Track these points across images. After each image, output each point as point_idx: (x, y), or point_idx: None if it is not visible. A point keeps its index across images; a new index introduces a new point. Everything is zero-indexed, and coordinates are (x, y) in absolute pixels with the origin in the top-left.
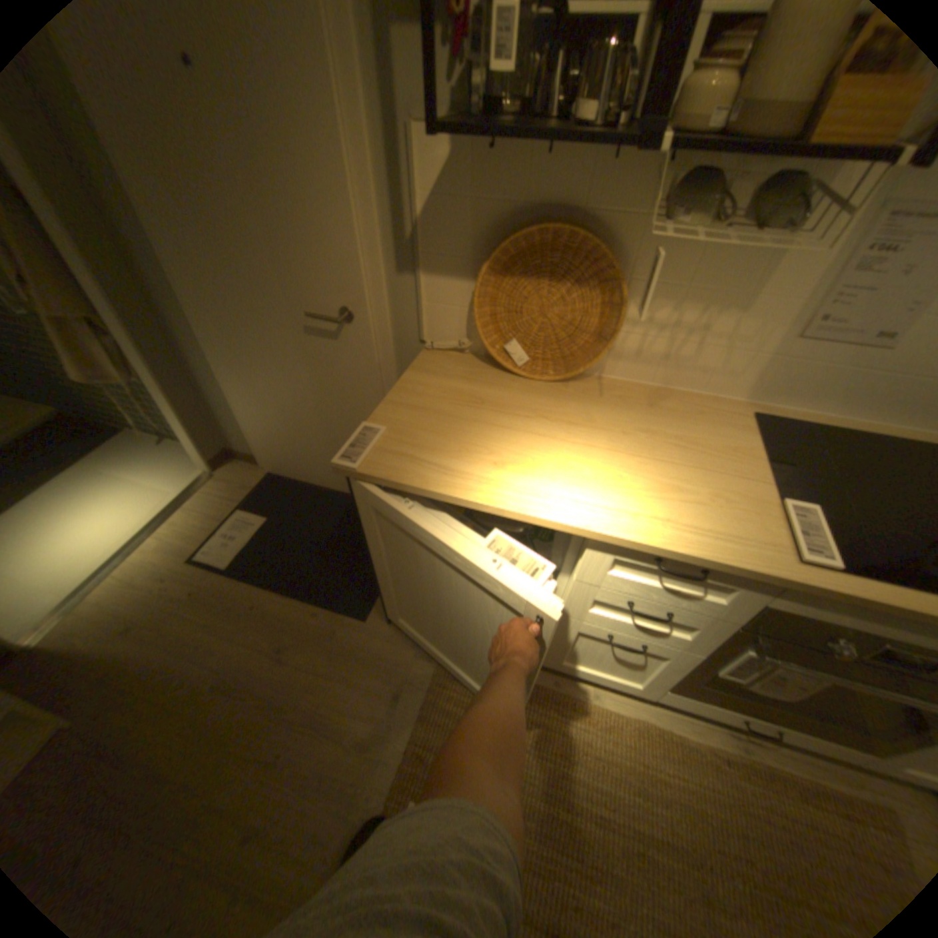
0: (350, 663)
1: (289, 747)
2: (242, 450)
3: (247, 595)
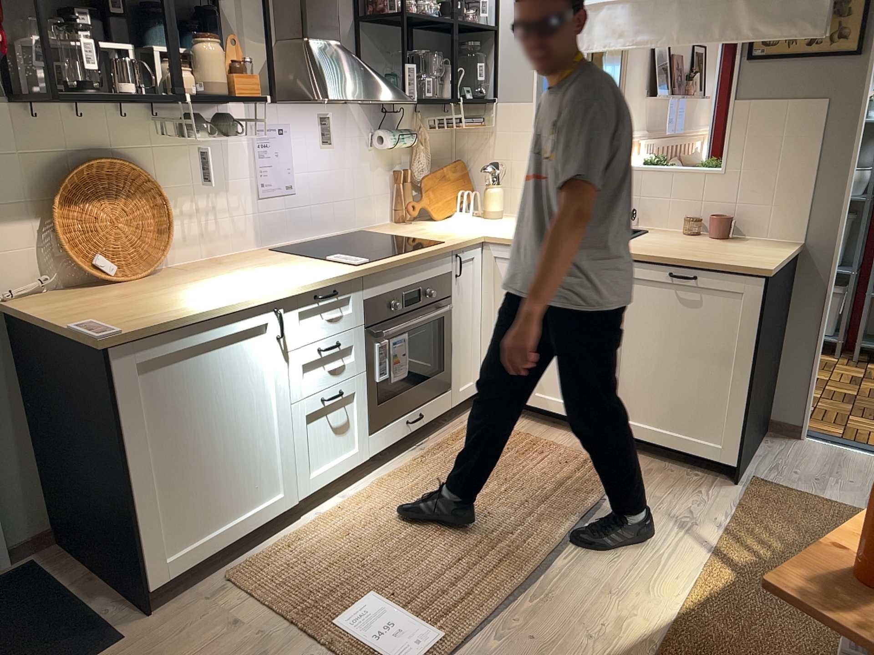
0: None
1: None
2: None
3: None
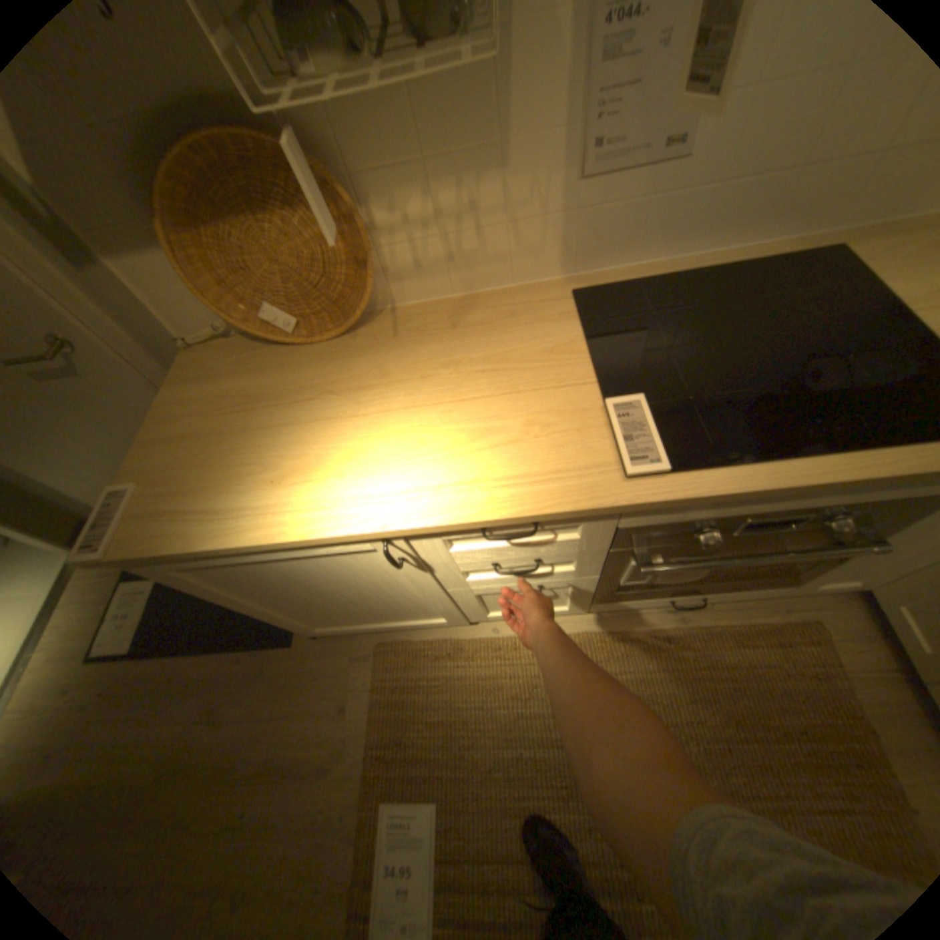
0: (287, 694)
1: (250, 801)
2: None
3: (160, 669)
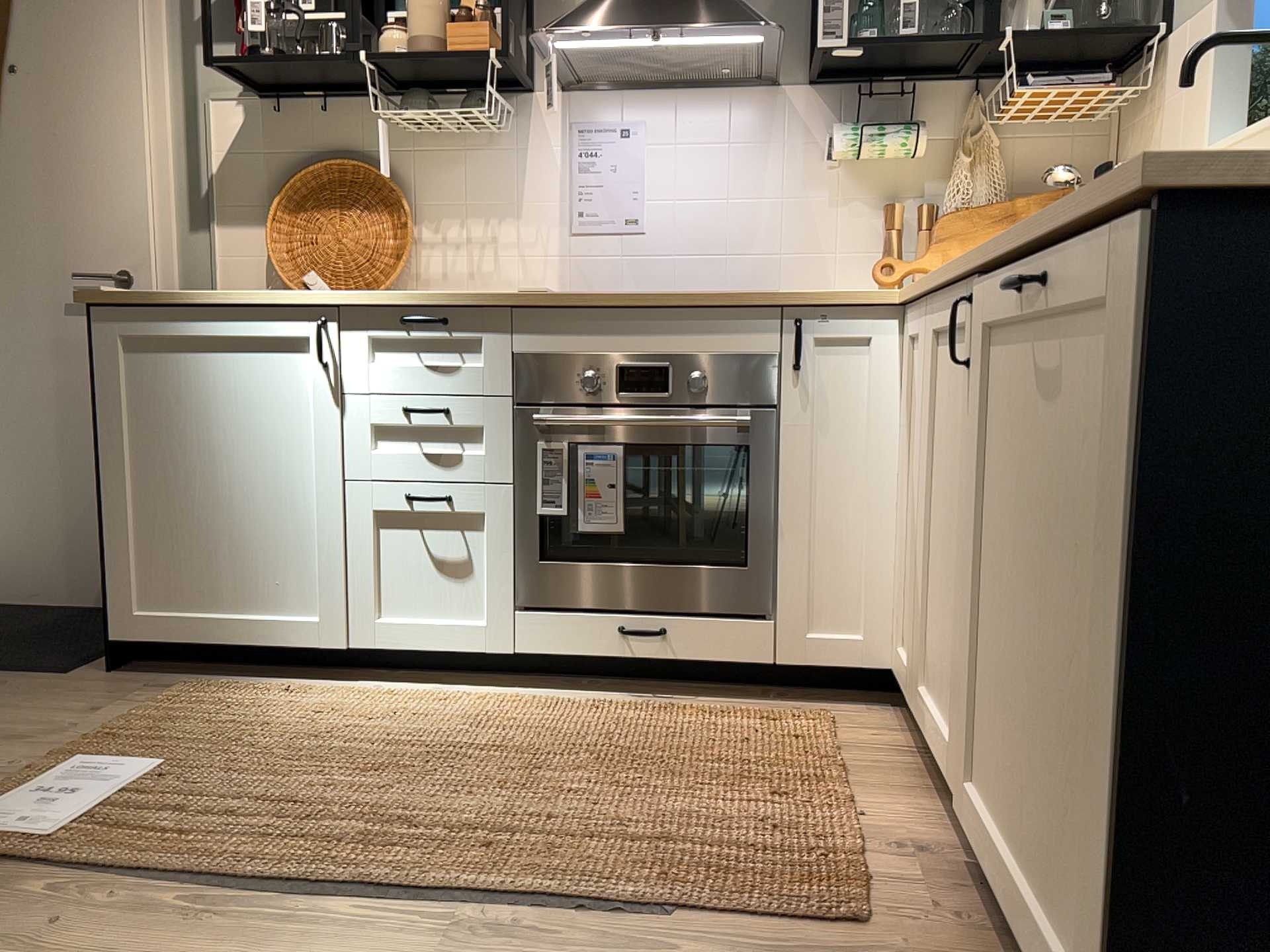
0: (26, 698)
1: None
2: None
3: None
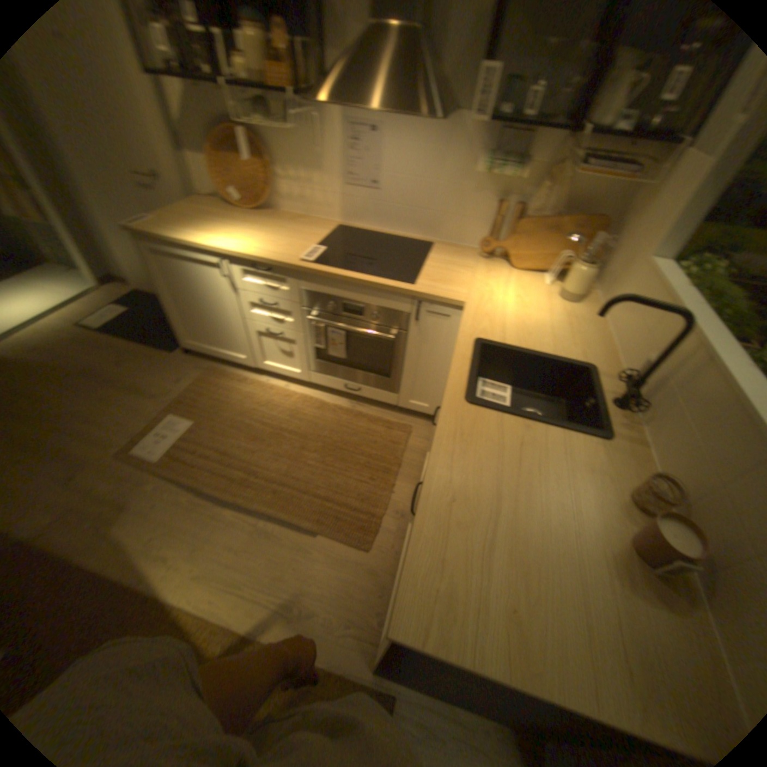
0: (155, 369)
1: (111, 397)
2: (115, 276)
3: (103, 341)
